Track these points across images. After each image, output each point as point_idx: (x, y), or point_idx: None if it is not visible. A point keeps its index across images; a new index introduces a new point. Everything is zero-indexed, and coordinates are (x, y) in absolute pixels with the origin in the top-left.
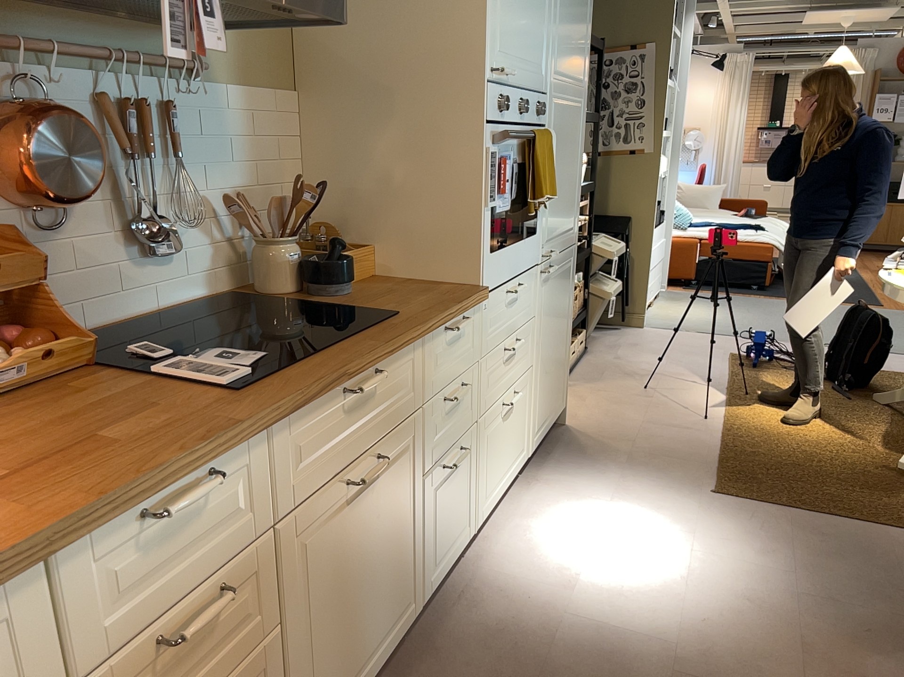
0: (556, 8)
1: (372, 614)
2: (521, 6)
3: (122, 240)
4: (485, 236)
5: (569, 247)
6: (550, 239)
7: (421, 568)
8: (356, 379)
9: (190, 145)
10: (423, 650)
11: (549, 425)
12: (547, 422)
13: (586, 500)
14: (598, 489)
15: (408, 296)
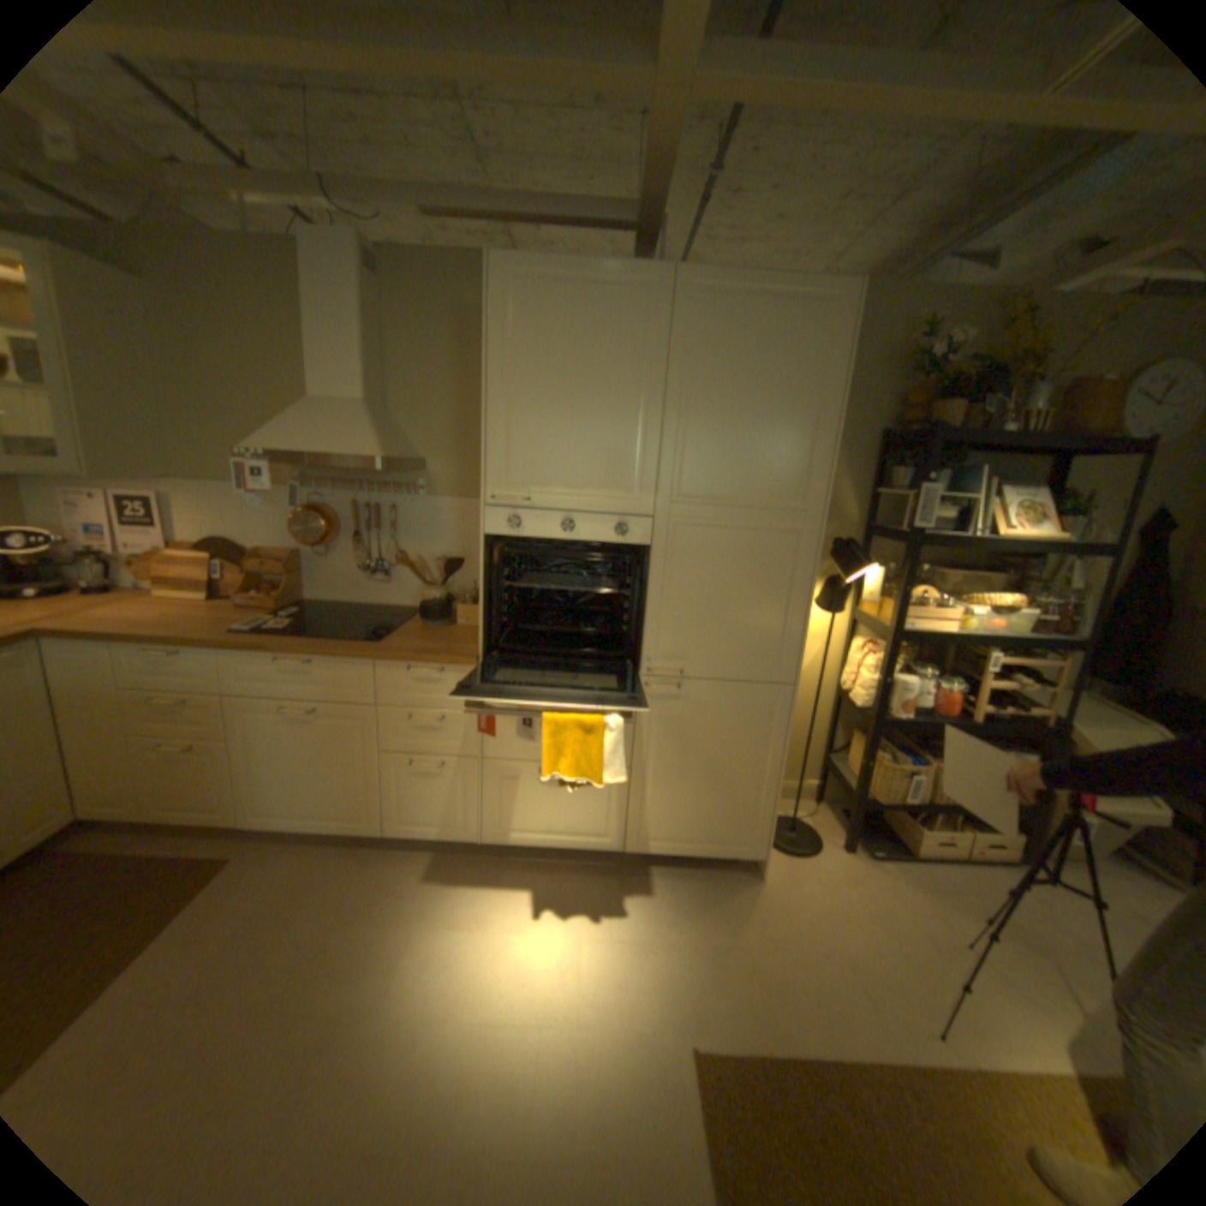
0: (667, 434)
1: (314, 798)
2: (558, 443)
3: (363, 568)
4: (484, 620)
5: (759, 683)
6: (672, 658)
7: (380, 812)
8: (292, 659)
9: (408, 528)
10: (369, 863)
11: (689, 851)
12: (684, 846)
13: (603, 922)
14: (633, 930)
15: (430, 642)
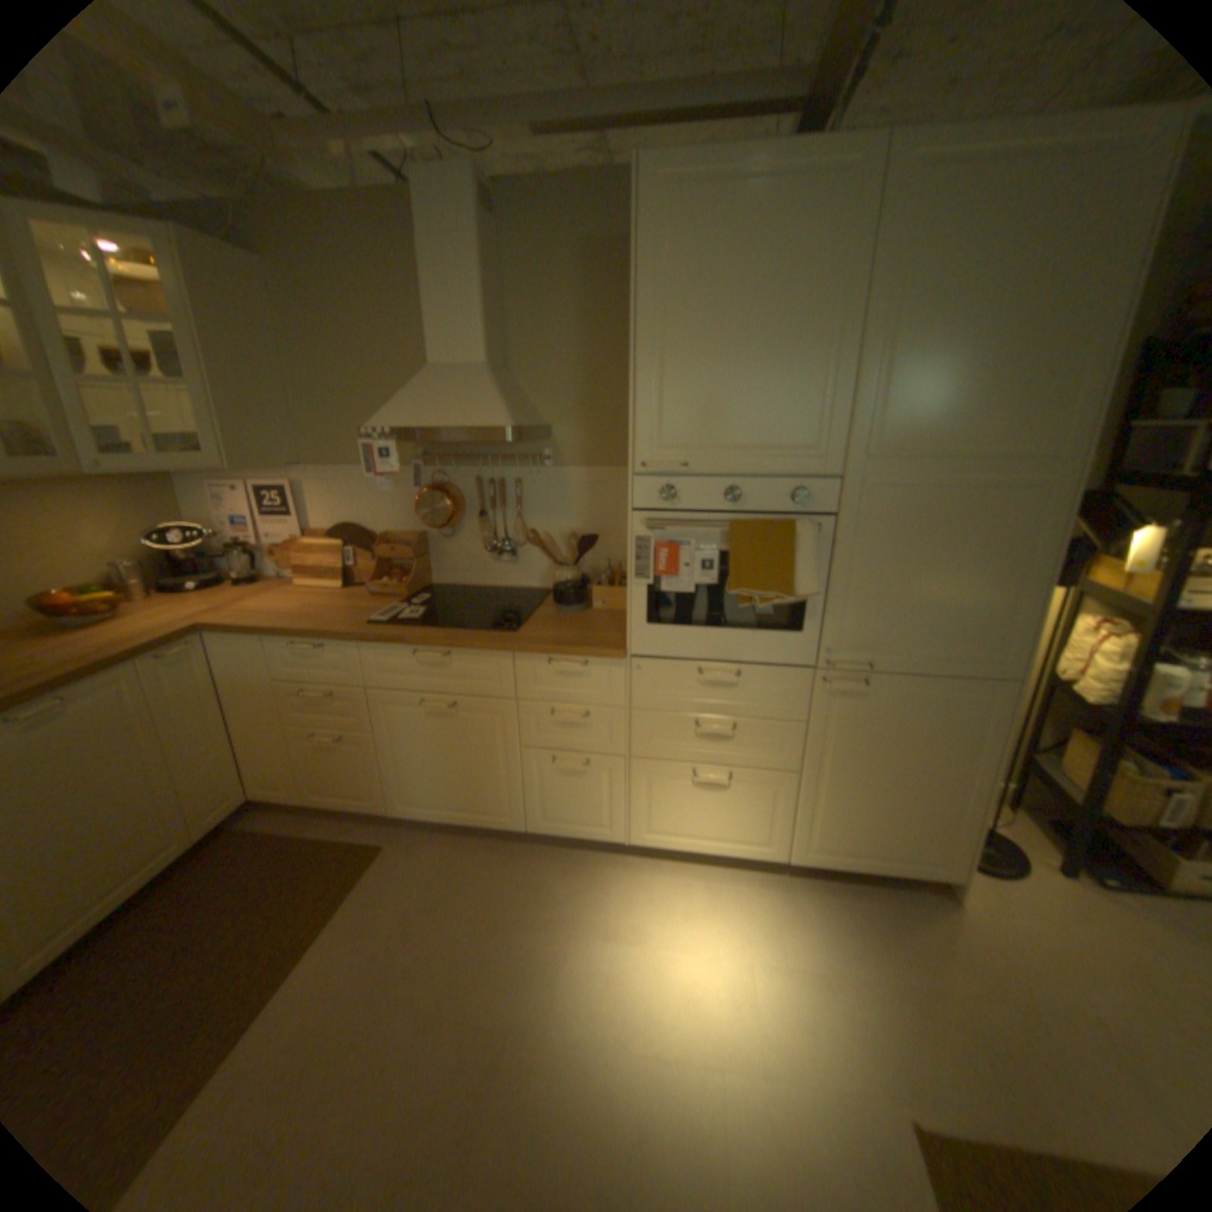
0: (867, 368)
1: (457, 791)
2: (723, 391)
3: (490, 548)
4: (632, 608)
5: (975, 680)
6: (860, 649)
7: (524, 808)
8: (431, 651)
9: (535, 503)
10: (514, 857)
11: (870, 868)
12: (864, 862)
13: (775, 946)
14: (811, 959)
15: (569, 630)
